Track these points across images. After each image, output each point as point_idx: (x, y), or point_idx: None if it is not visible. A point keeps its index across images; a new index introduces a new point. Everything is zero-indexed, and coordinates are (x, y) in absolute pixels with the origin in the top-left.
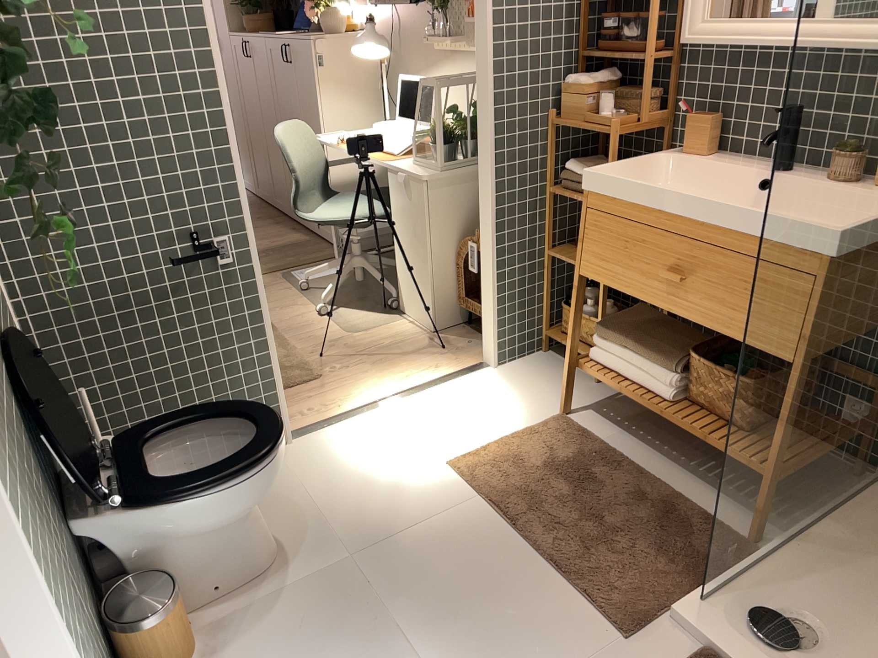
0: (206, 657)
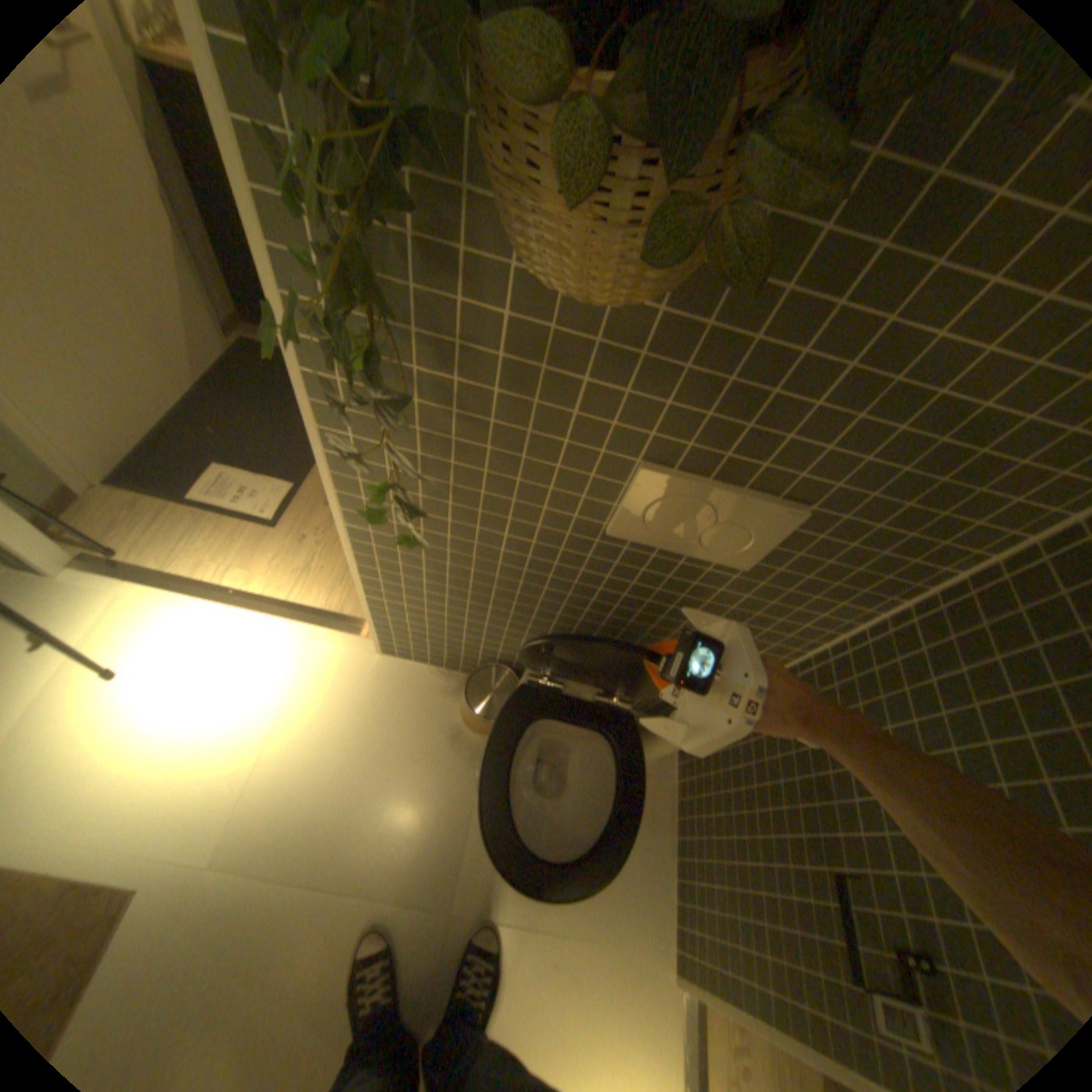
0: (456, 737)
